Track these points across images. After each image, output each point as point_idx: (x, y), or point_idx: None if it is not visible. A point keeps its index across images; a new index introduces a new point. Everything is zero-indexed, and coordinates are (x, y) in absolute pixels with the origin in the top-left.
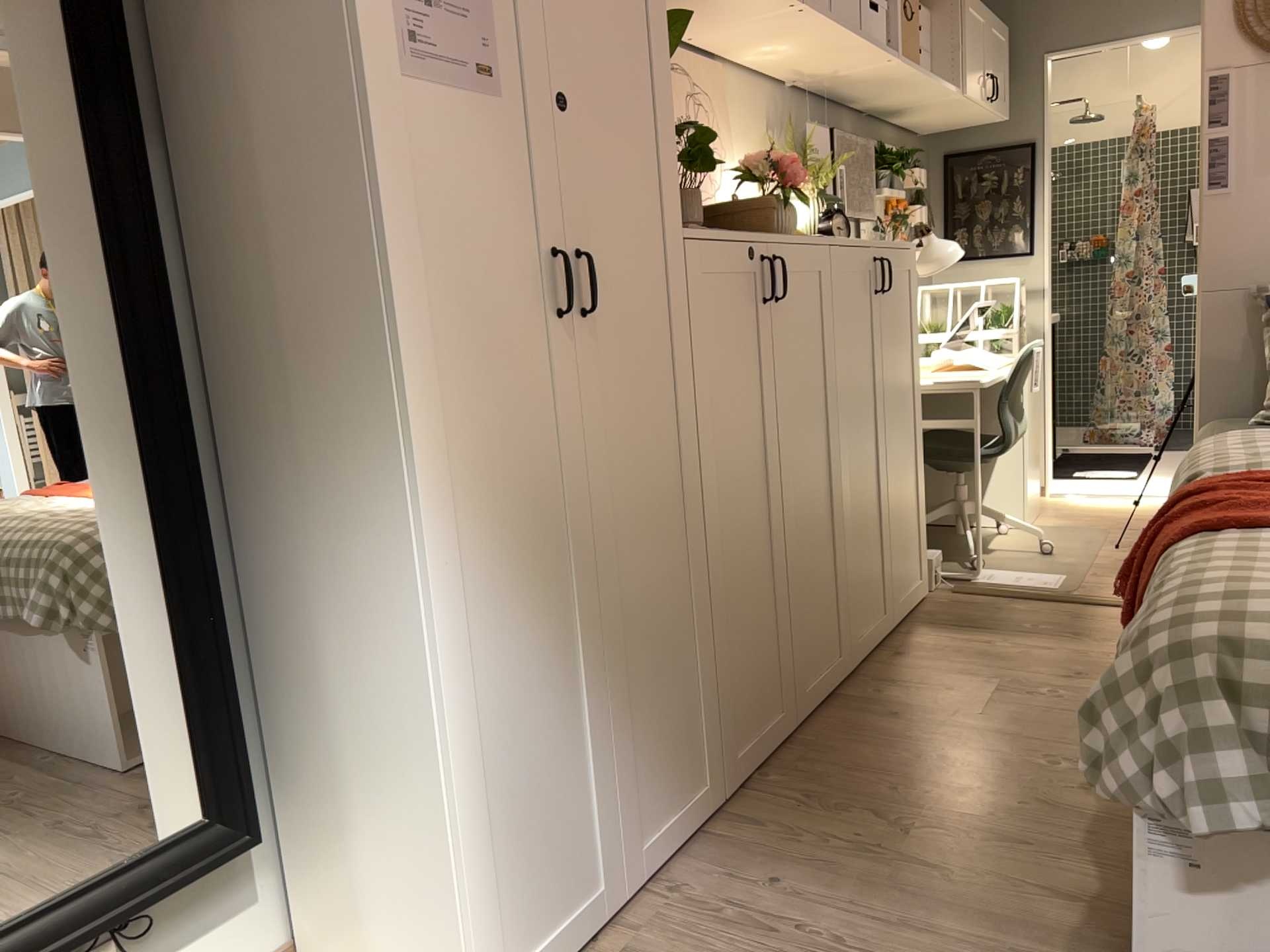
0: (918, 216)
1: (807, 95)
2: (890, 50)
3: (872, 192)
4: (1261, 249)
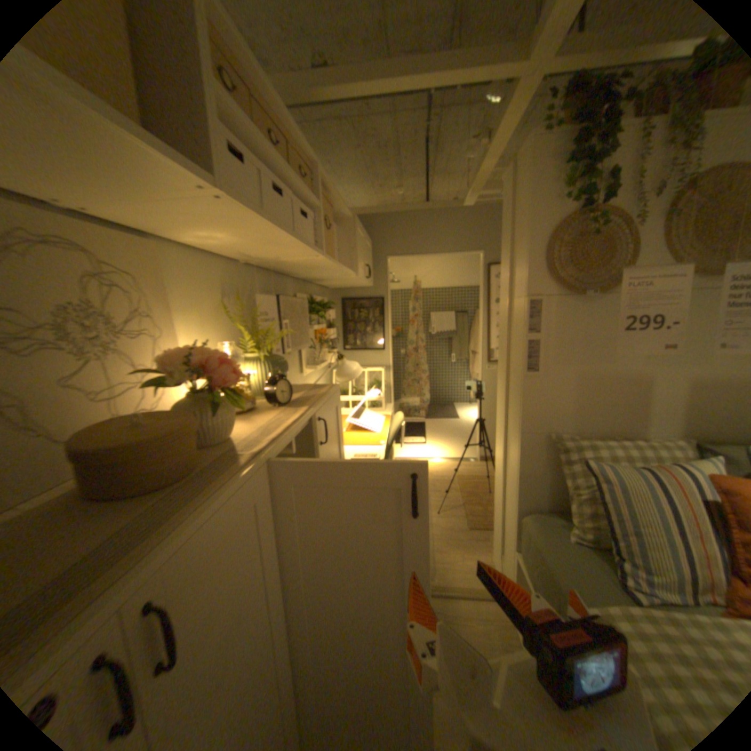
0: (334, 332)
1: (264, 269)
2: (322, 249)
3: (311, 327)
4: (558, 411)
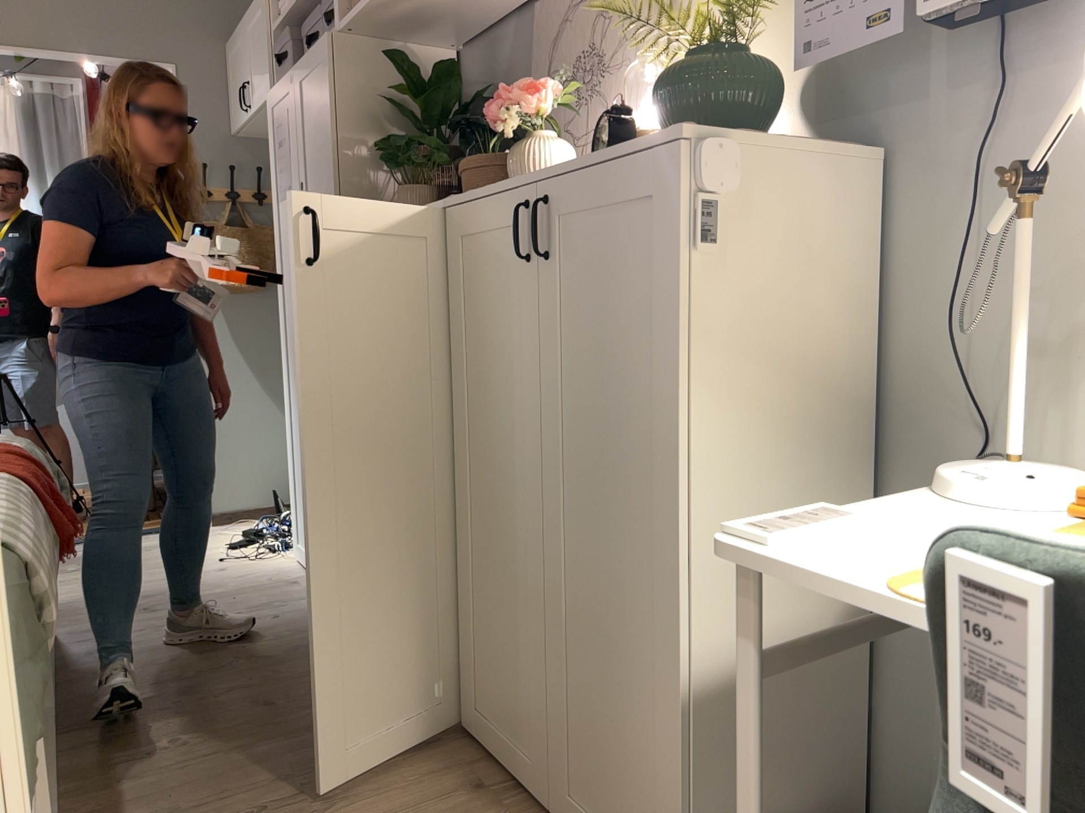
0: None
1: None
2: None
3: None
4: None
